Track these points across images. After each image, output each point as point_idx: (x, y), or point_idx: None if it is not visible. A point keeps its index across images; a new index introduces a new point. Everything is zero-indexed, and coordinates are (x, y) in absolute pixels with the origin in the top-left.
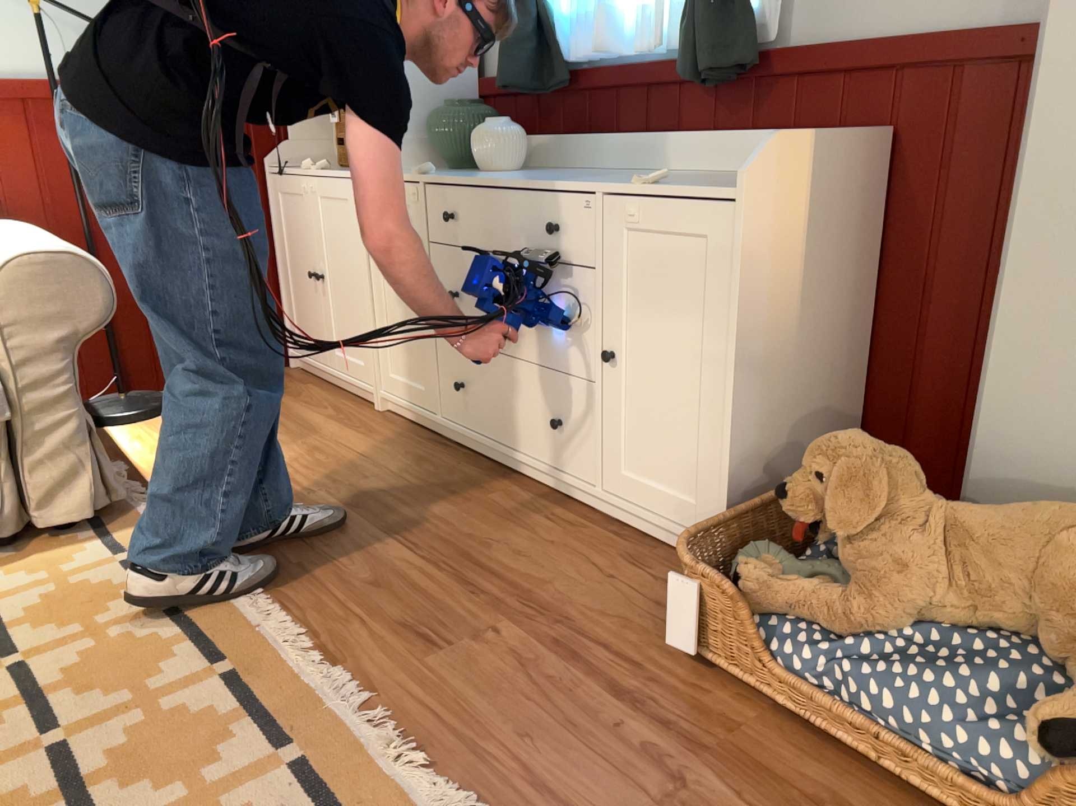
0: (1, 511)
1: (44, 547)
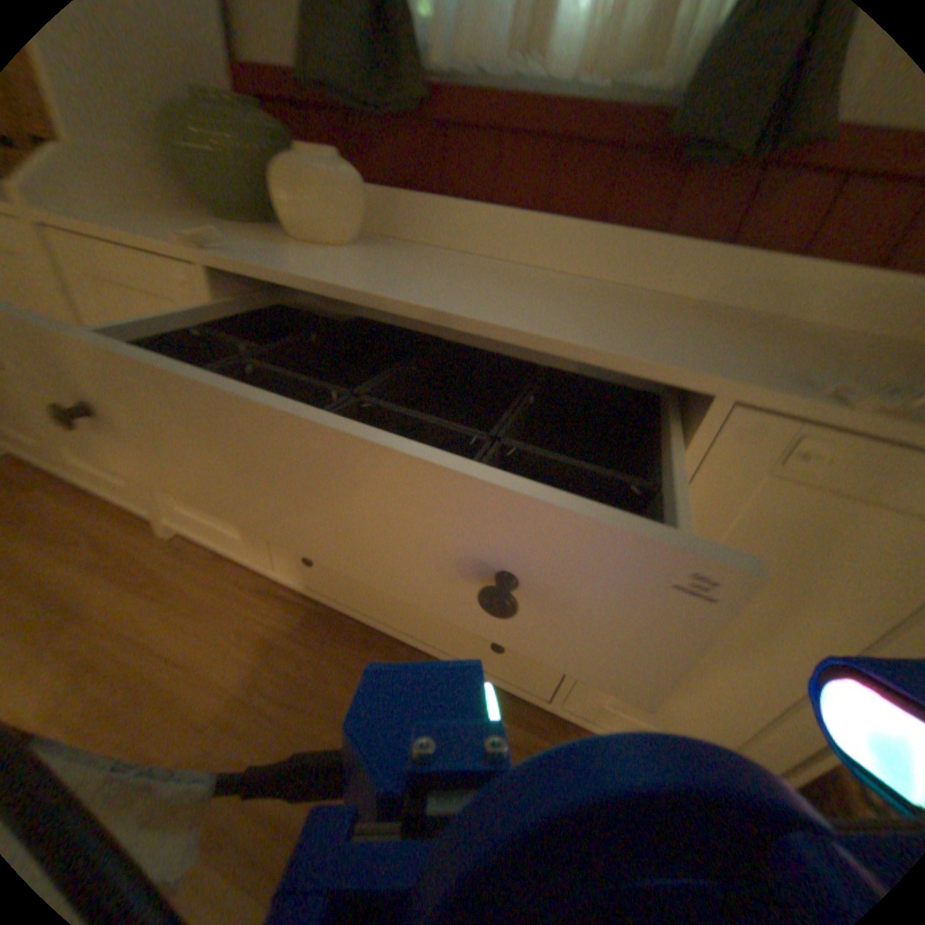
0: None
1: None
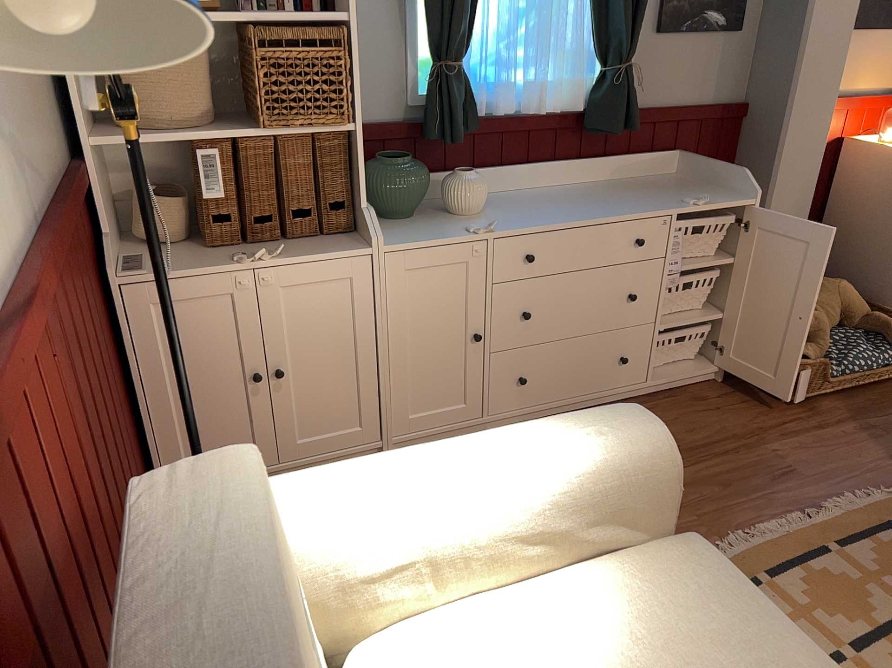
0: None
1: None
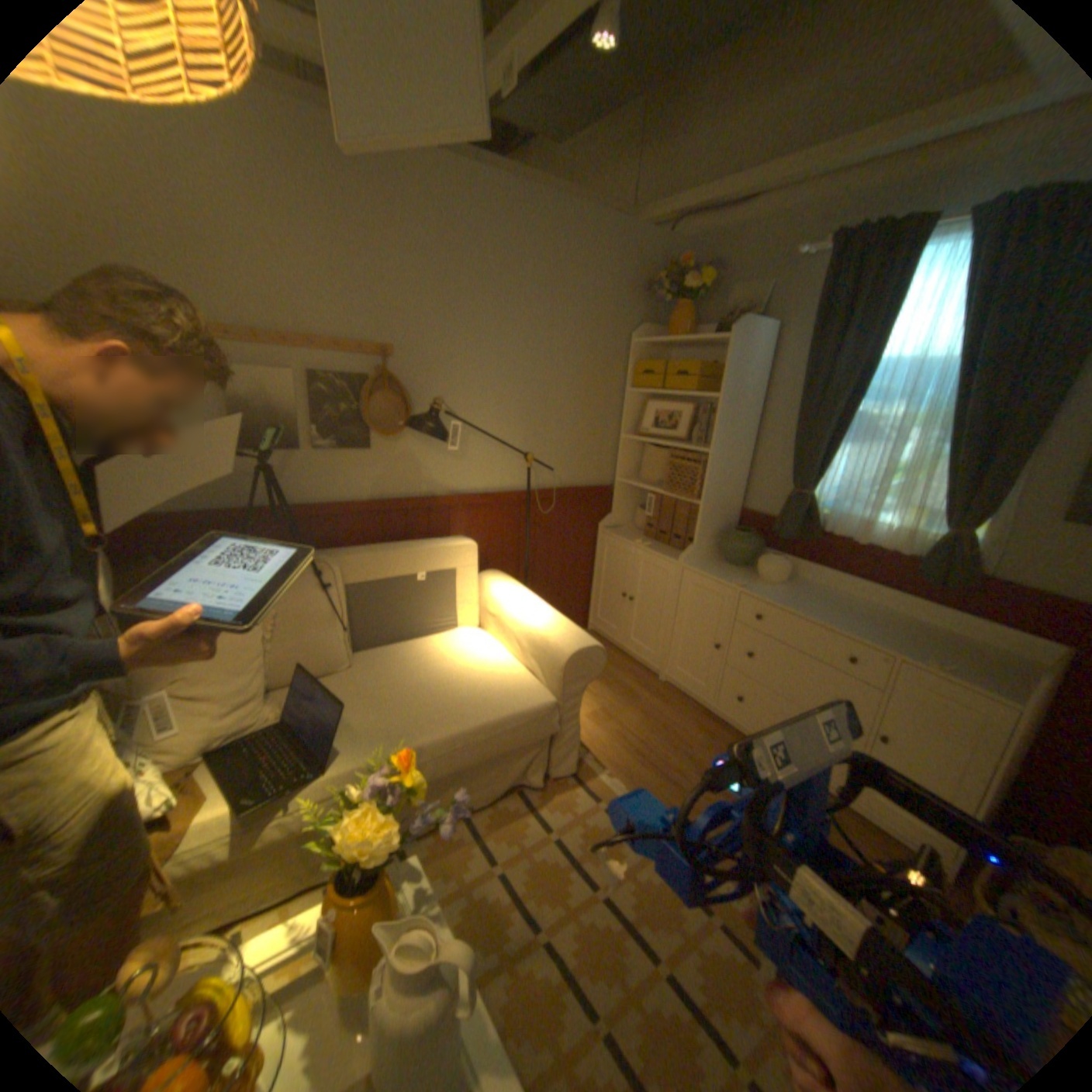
0: (541, 773)
1: (555, 790)
